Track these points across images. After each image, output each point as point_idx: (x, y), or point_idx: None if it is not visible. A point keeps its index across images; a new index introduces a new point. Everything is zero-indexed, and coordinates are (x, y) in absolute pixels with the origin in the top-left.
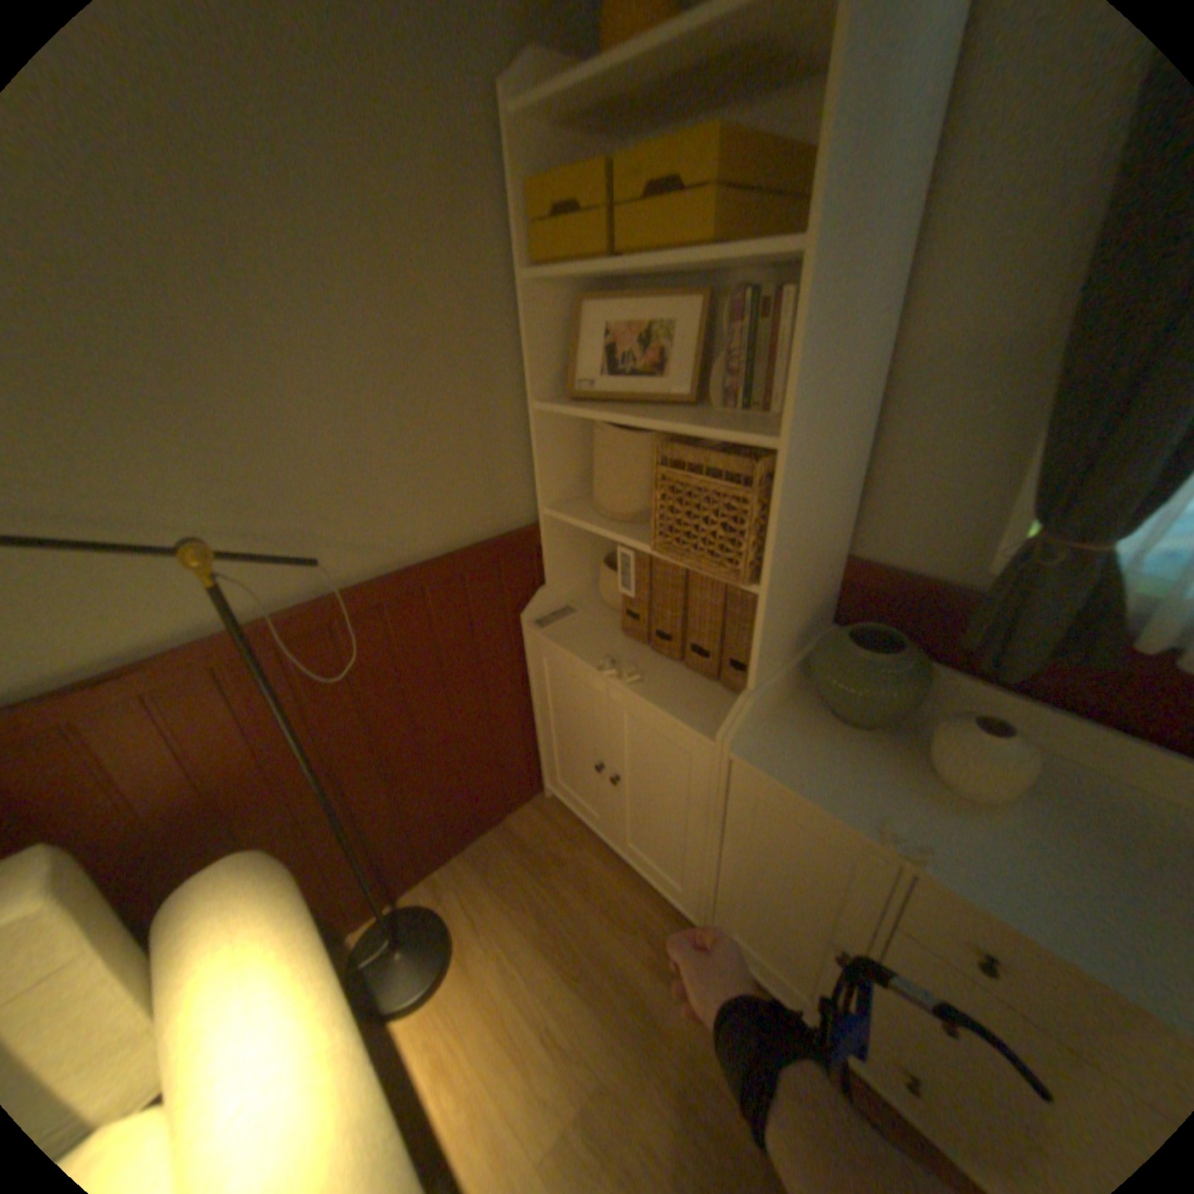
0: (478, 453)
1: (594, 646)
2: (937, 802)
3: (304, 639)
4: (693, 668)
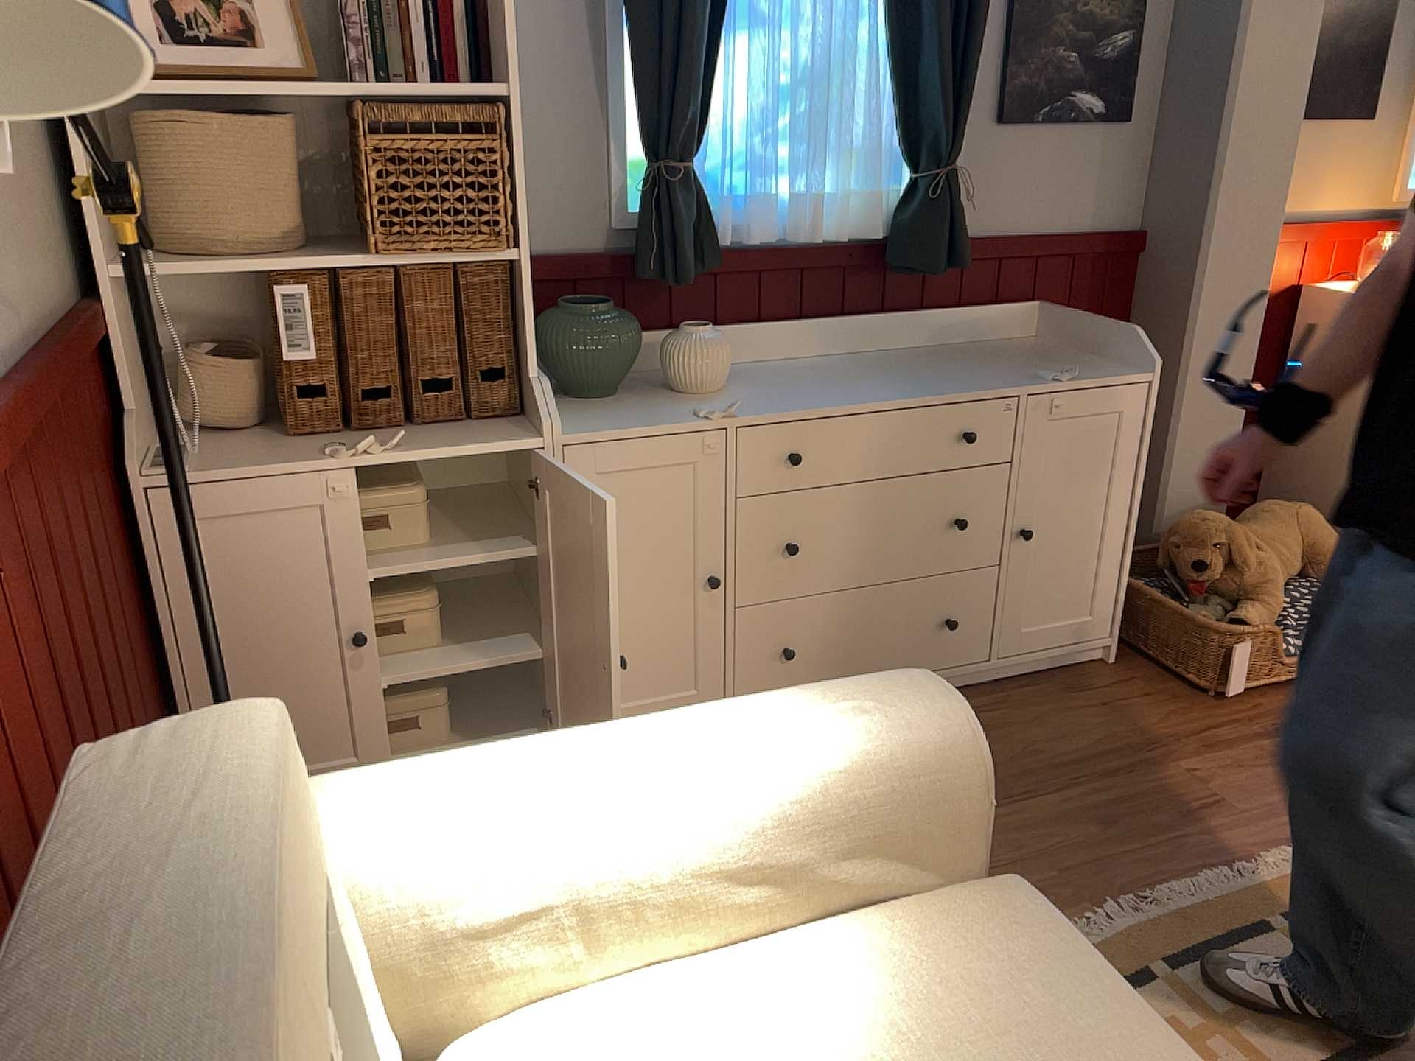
0: (26, 161)
1: (283, 454)
2: (698, 398)
3: (6, 463)
4: (426, 420)
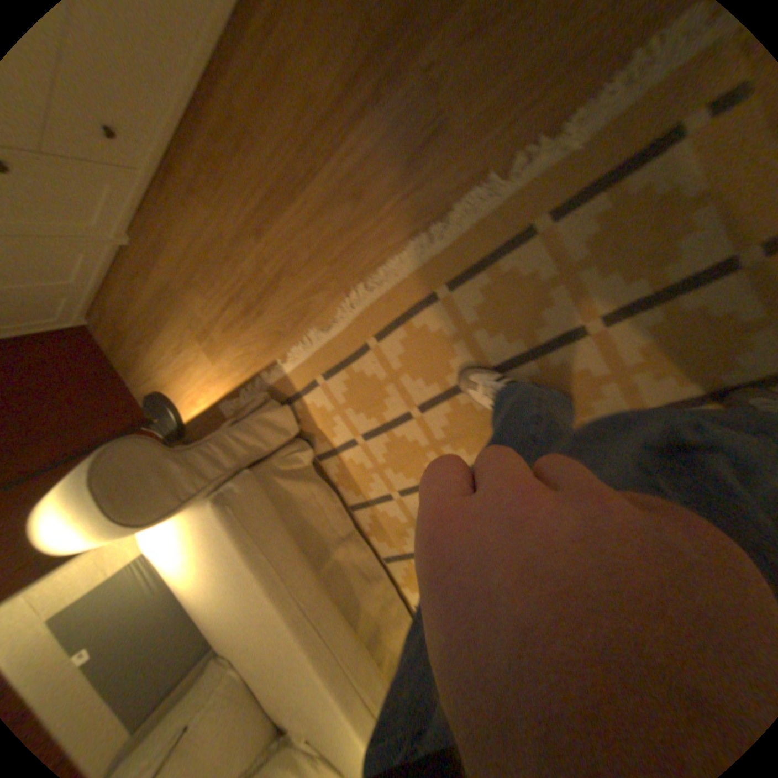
0: None
1: None
2: None
3: None
4: None
